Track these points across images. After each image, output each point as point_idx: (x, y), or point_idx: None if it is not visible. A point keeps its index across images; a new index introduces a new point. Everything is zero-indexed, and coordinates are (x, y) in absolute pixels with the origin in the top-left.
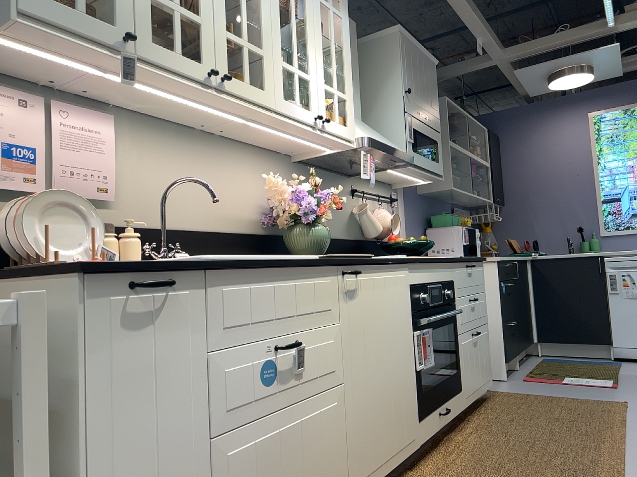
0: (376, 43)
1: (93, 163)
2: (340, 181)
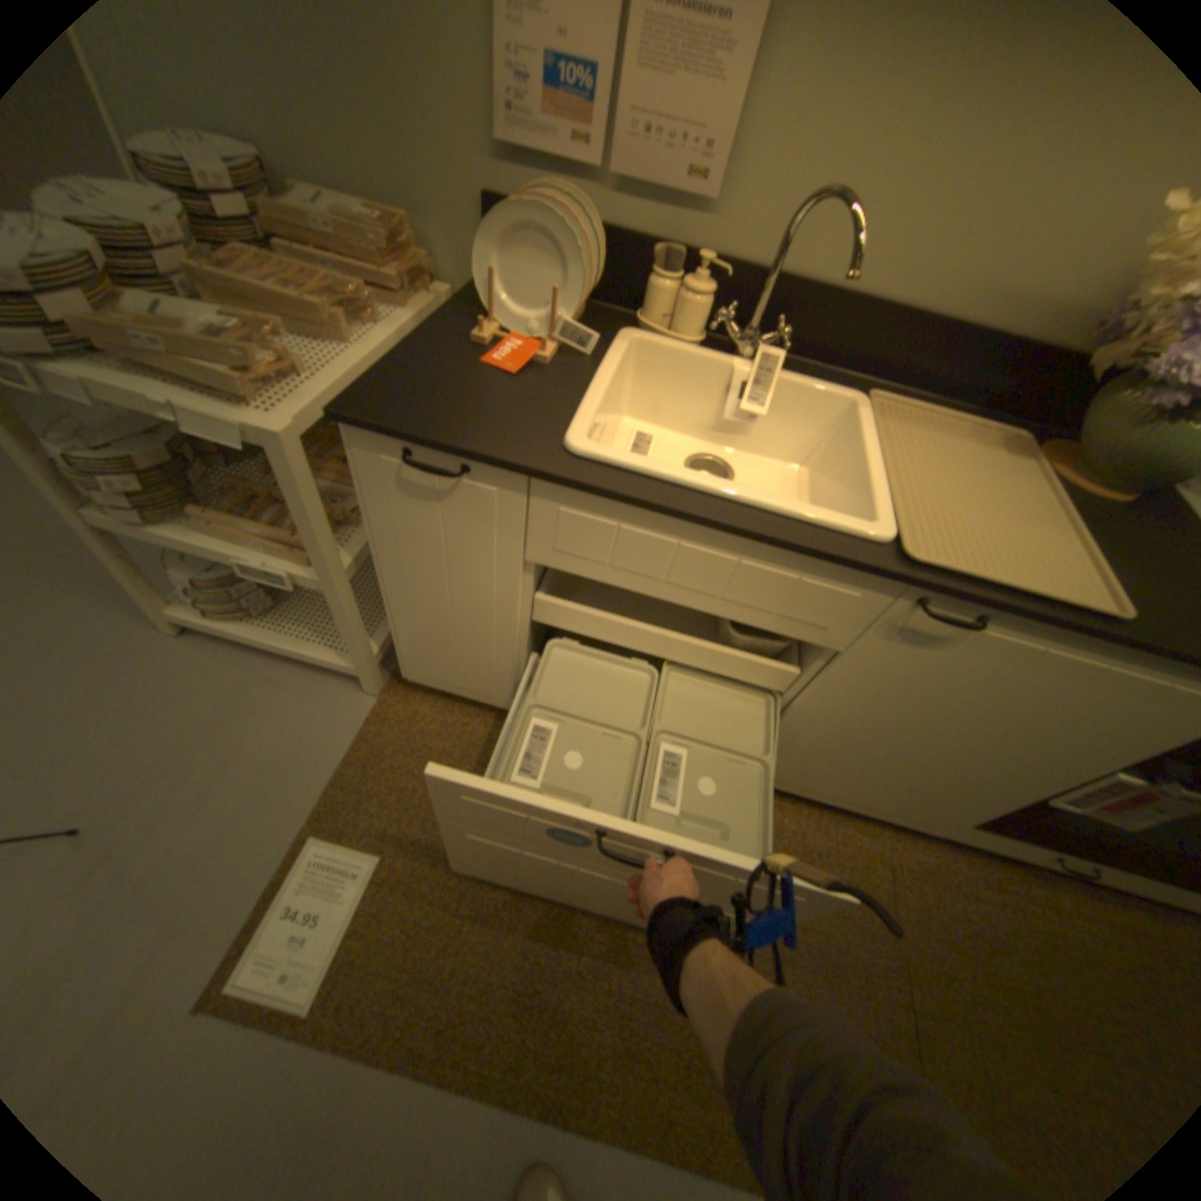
0: None
1: (693, 105)
2: None
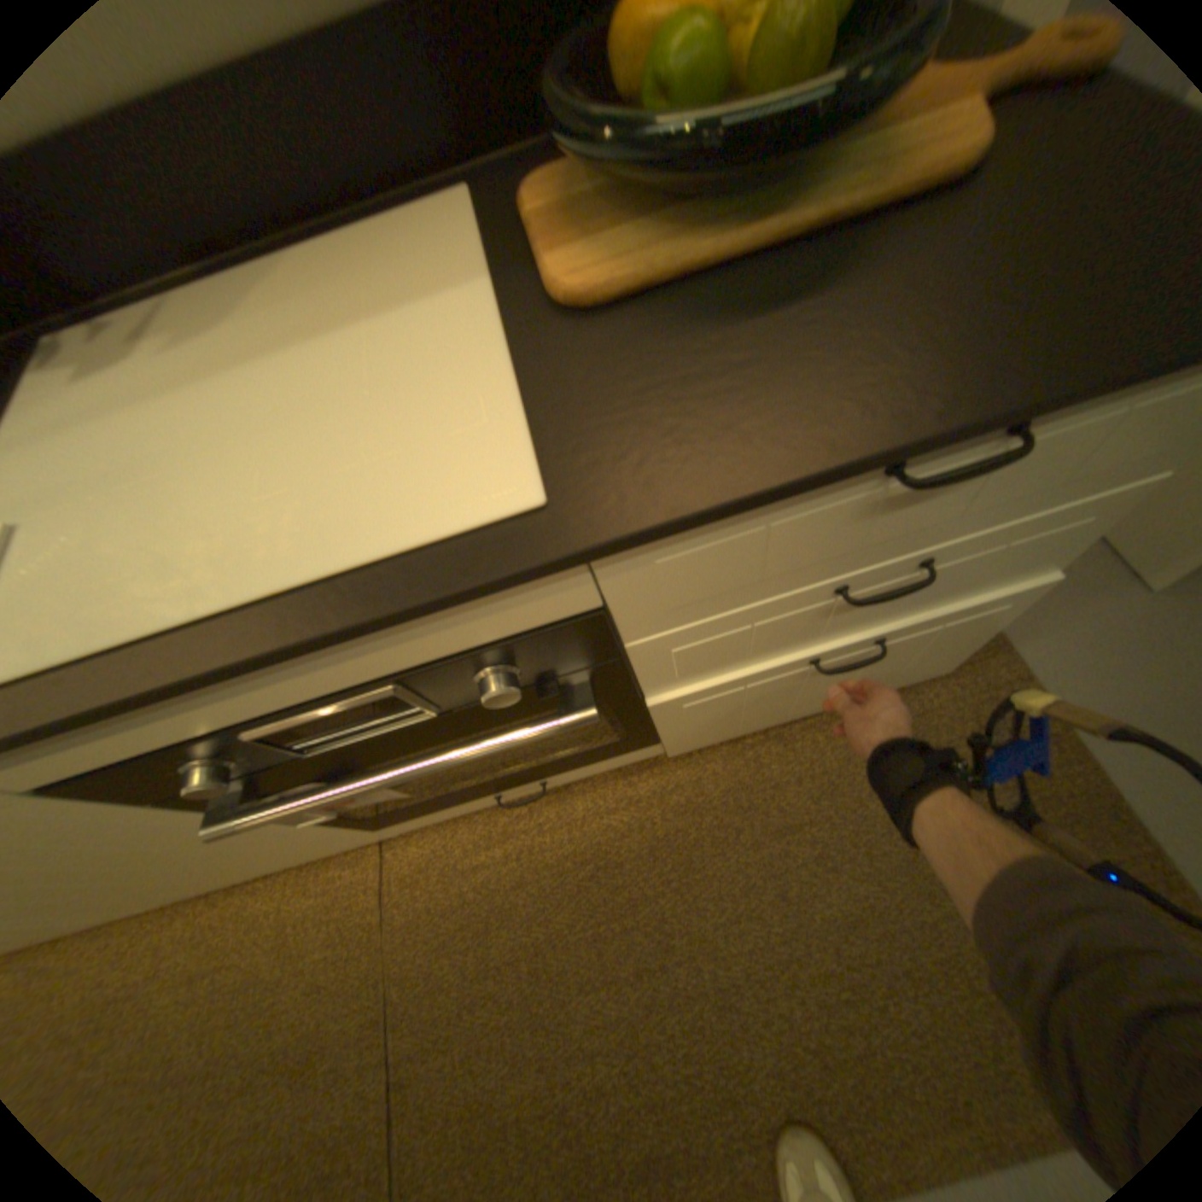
0: None
1: None
2: None
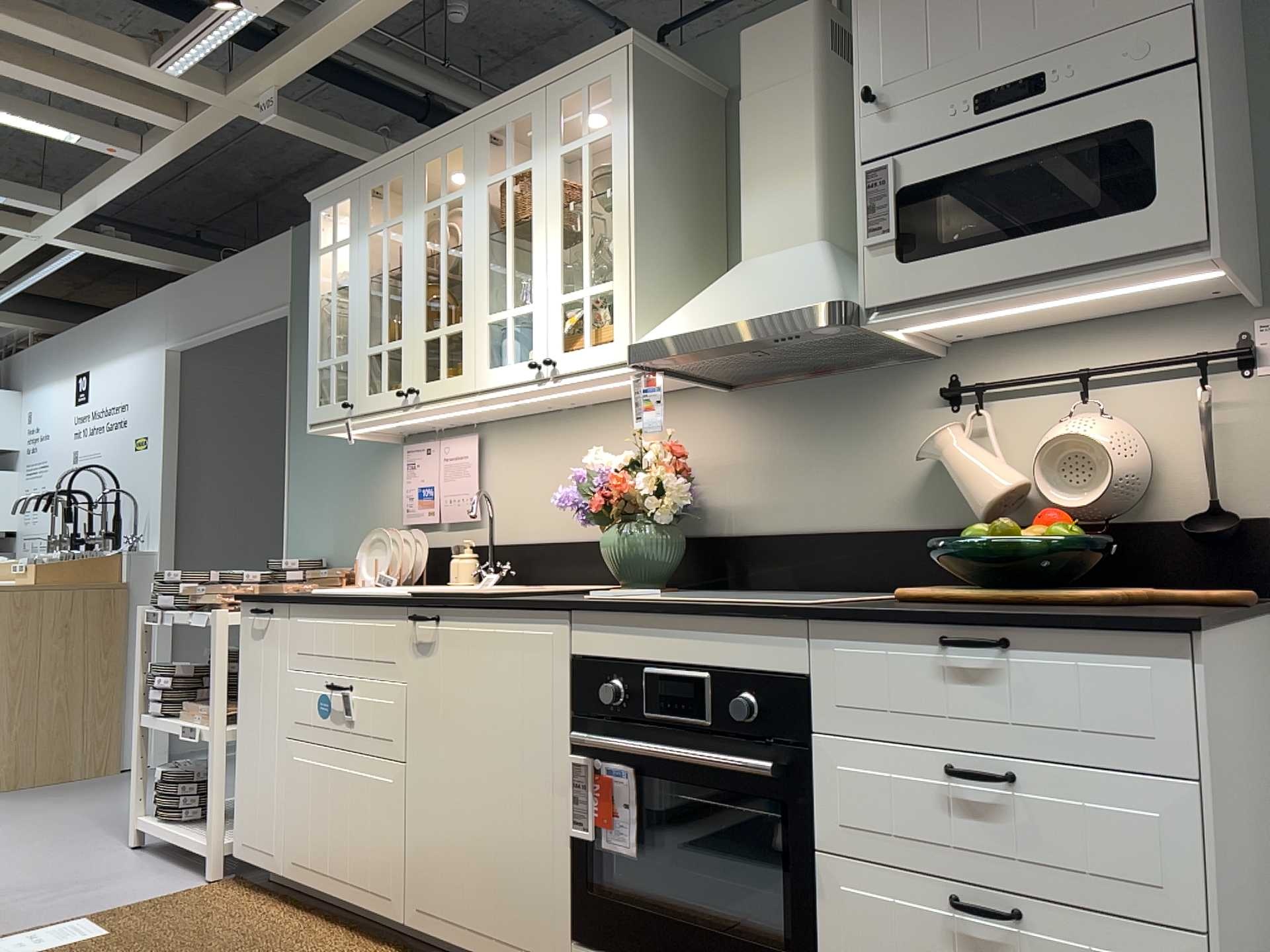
0: None
1: (460, 487)
2: (885, 384)
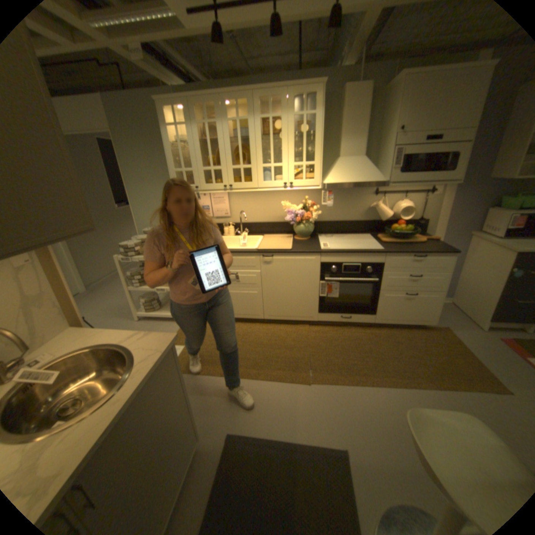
0: (397, 85)
1: (222, 207)
2: (361, 188)
